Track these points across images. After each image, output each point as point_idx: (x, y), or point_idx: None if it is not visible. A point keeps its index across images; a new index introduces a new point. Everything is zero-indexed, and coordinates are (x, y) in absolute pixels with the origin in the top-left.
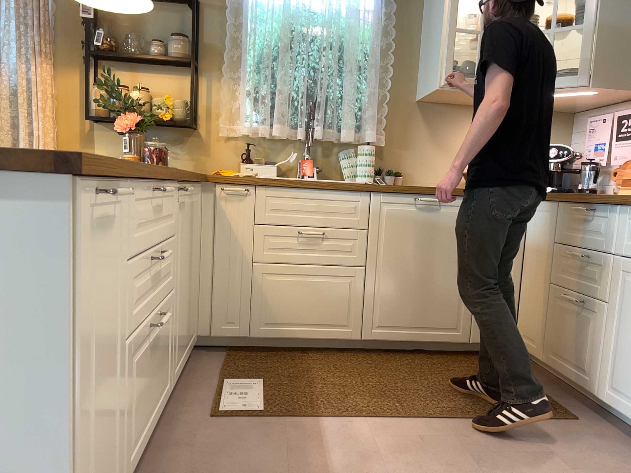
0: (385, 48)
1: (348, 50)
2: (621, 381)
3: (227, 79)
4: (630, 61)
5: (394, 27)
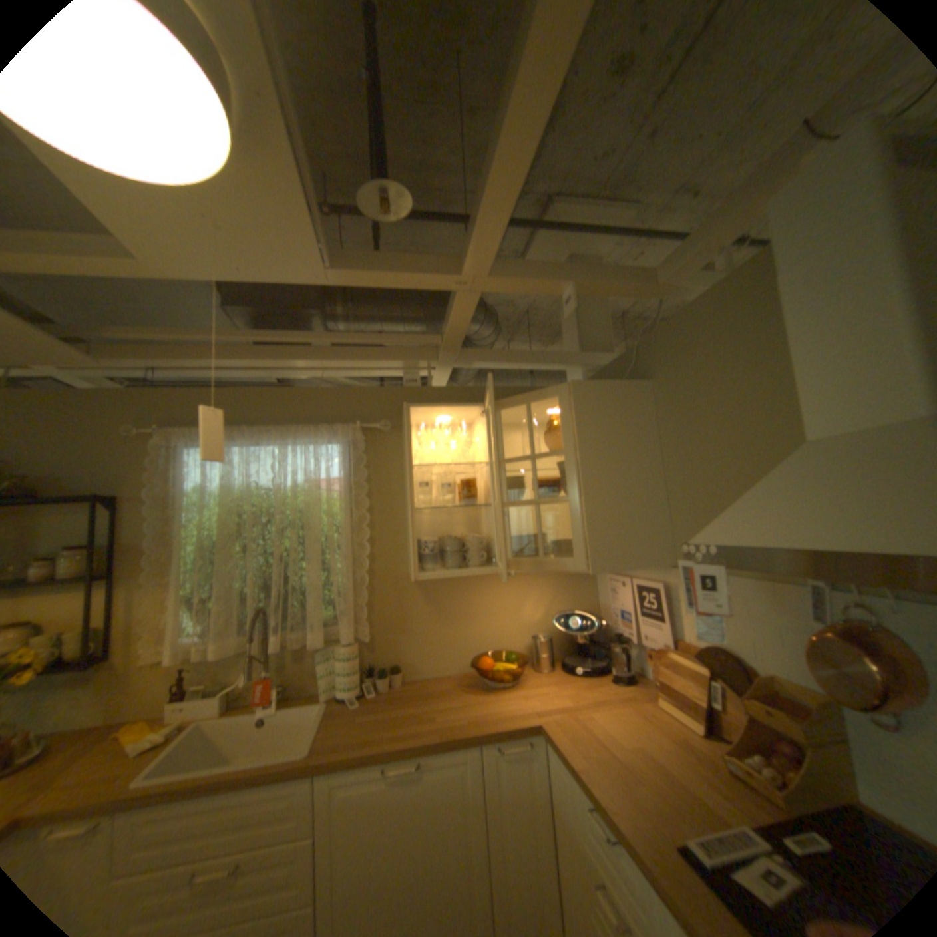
0: (360, 520)
1: (310, 533)
2: None
3: (151, 587)
4: (632, 535)
5: (371, 491)
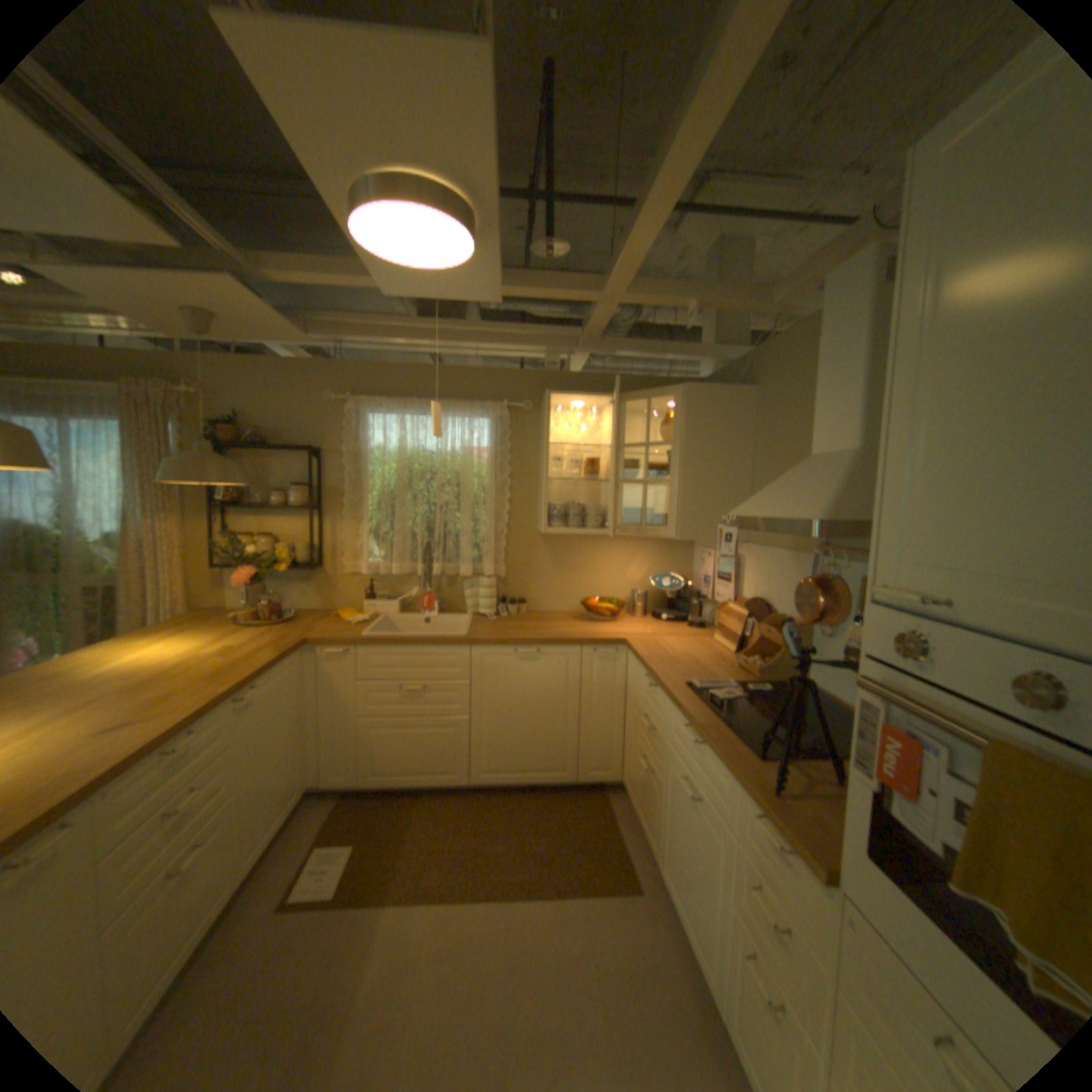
0: (502, 484)
1: (464, 490)
2: (671, 866)
3: (349, 520)
4: (715, 514)
5: (512, 461)
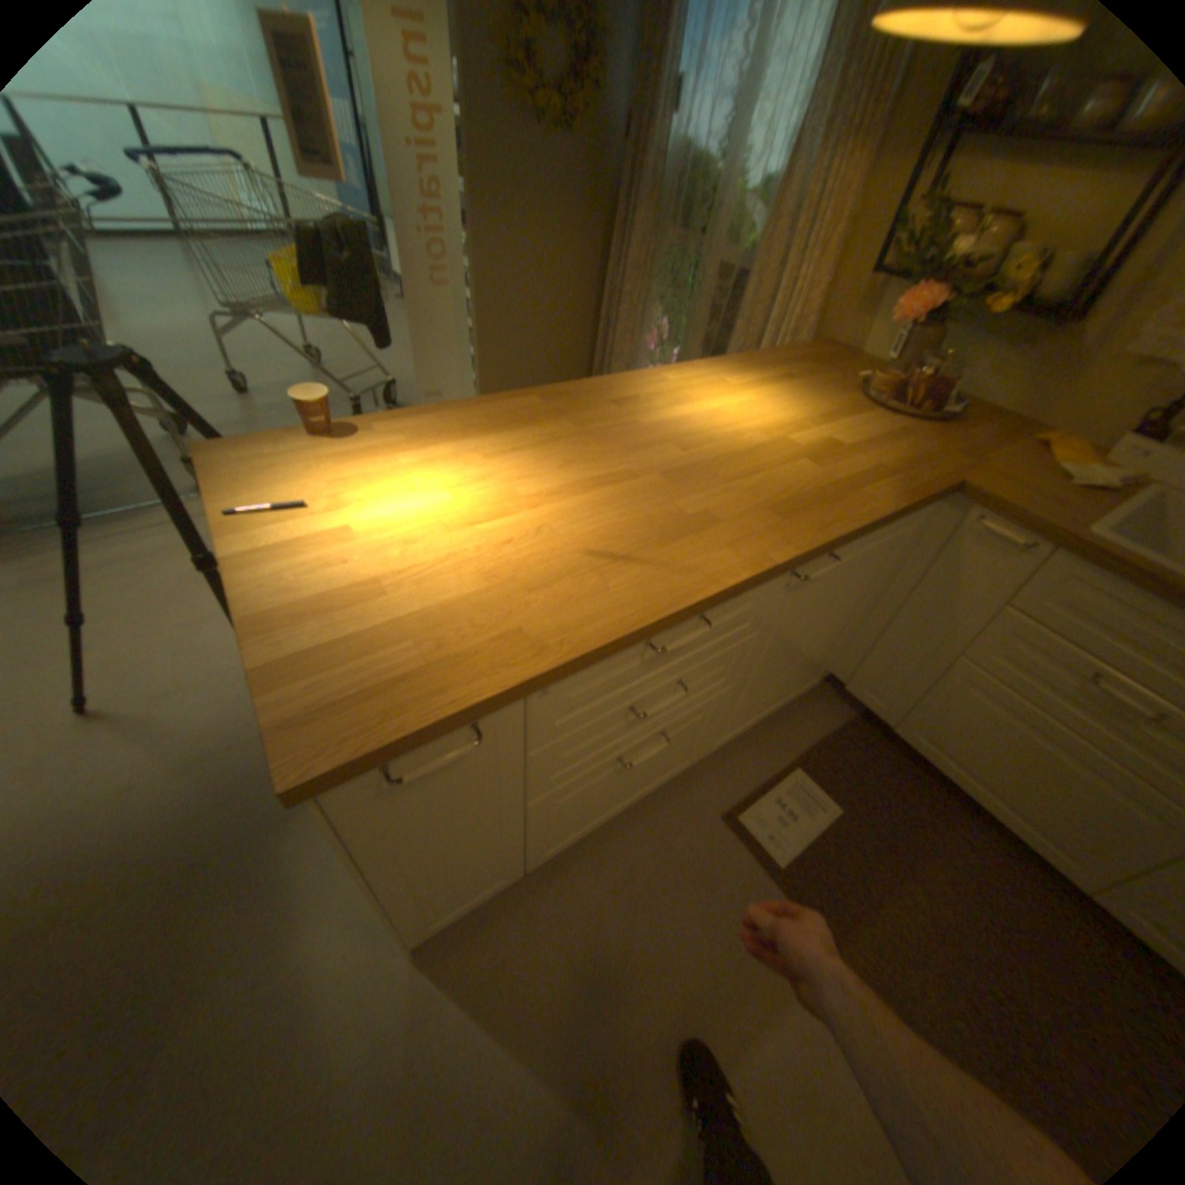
0: None
1: None
2: None
3: None
4: None
5: None
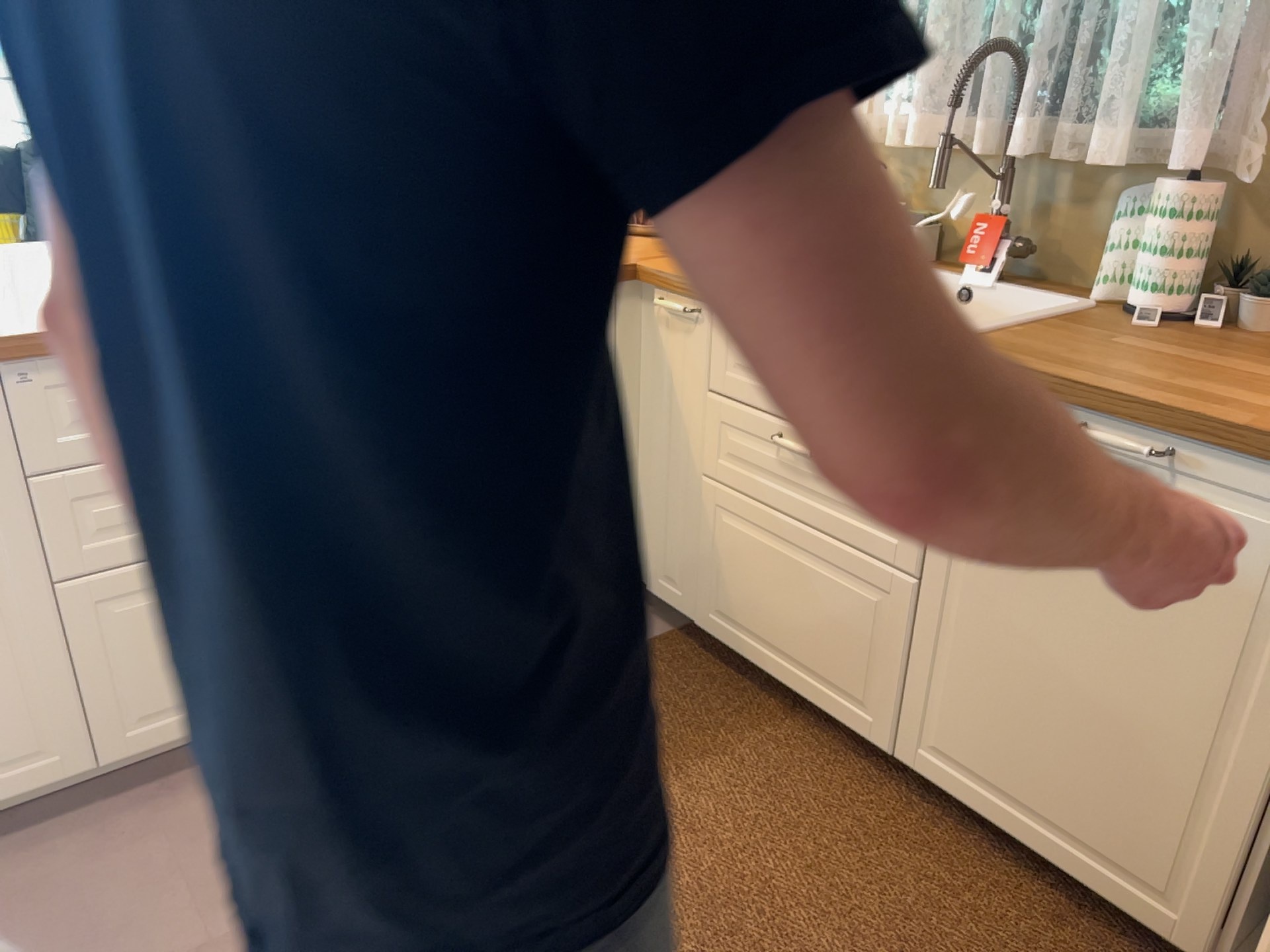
0: None
1: None
2: None
3: None
4: None
5: None
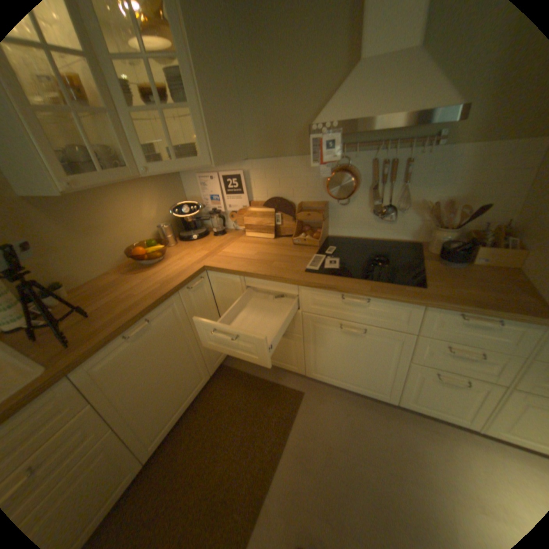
0: None
1: None
2: (322, 369)
3: None
4: (228, 137)
5: None
